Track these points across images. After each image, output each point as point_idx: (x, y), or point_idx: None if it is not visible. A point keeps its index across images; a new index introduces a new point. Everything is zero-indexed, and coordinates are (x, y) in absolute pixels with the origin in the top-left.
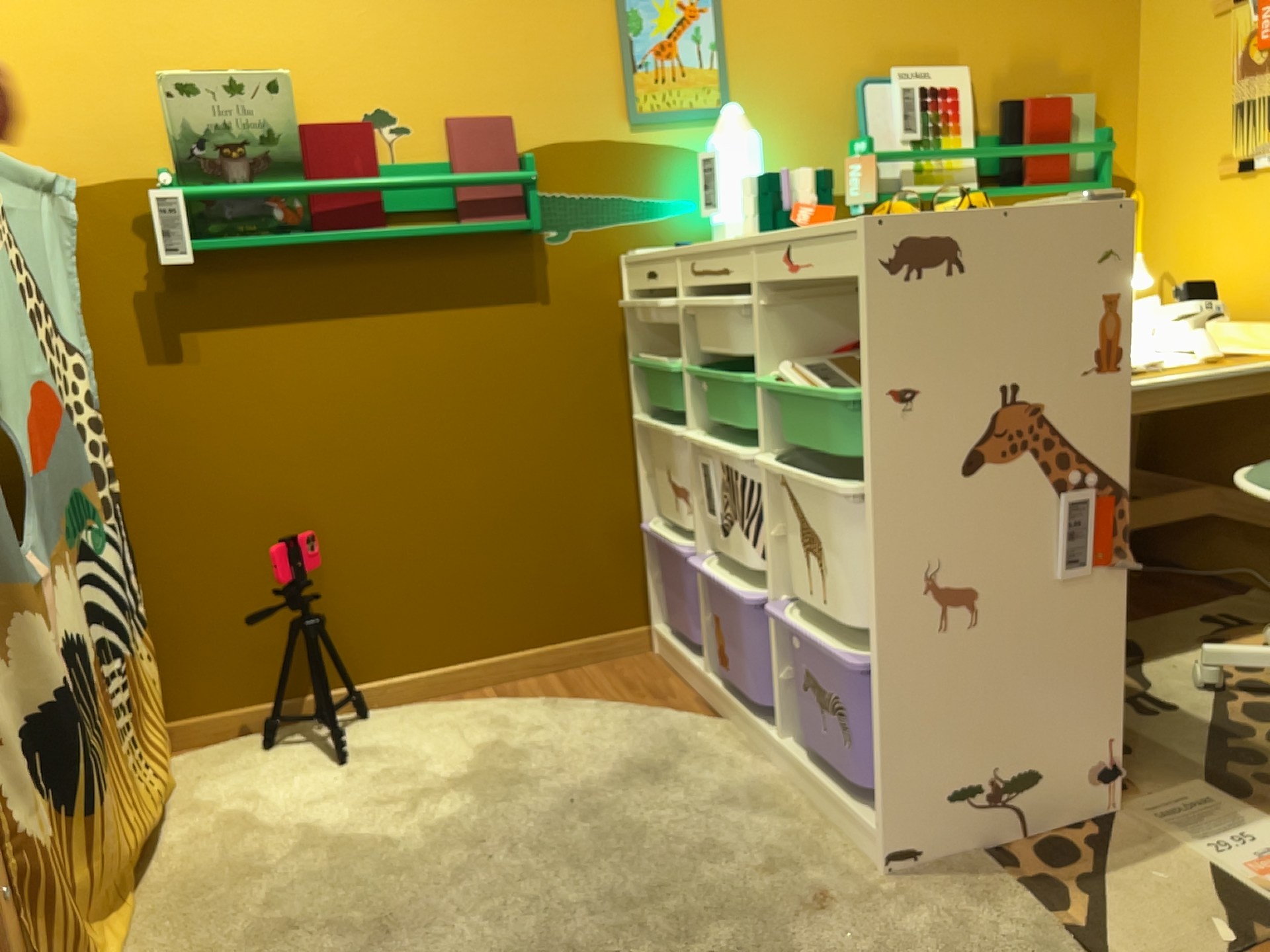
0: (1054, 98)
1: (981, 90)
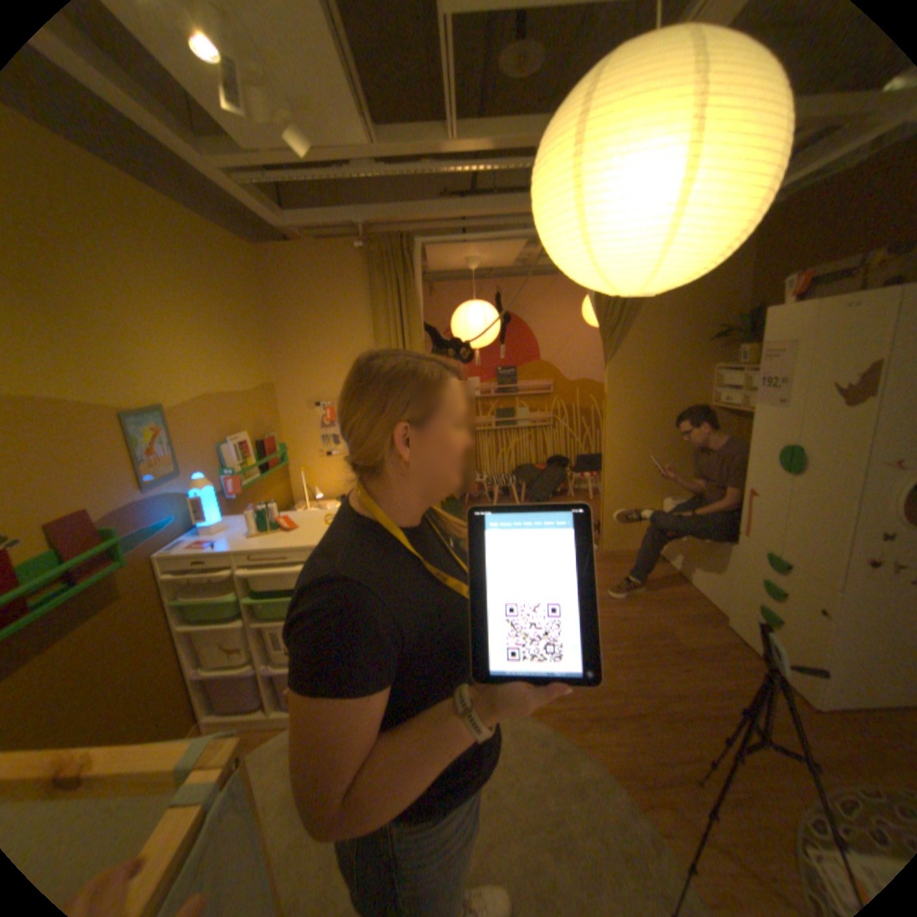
0: (269, 437)
1: (248, 438)
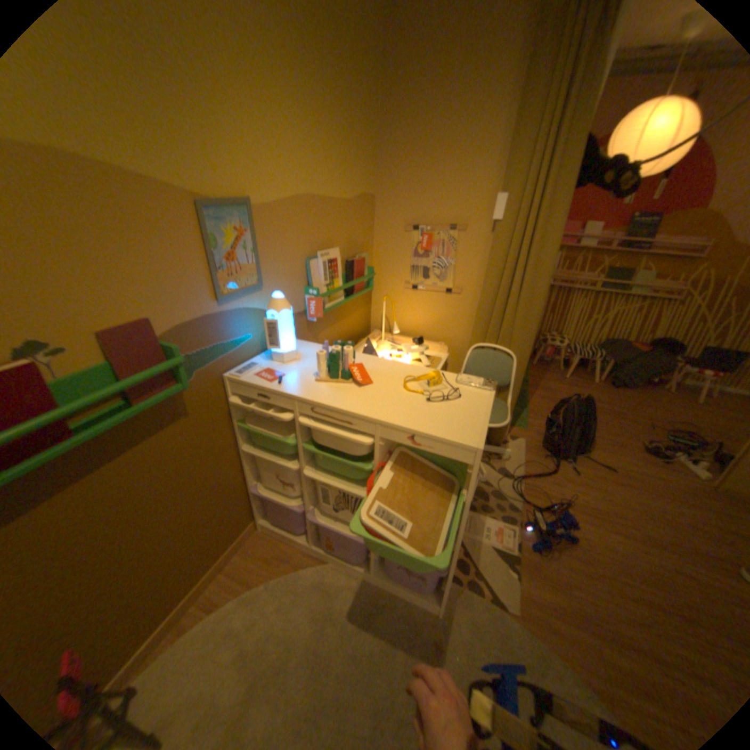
0: (360, 257)
1: (340, 255)
